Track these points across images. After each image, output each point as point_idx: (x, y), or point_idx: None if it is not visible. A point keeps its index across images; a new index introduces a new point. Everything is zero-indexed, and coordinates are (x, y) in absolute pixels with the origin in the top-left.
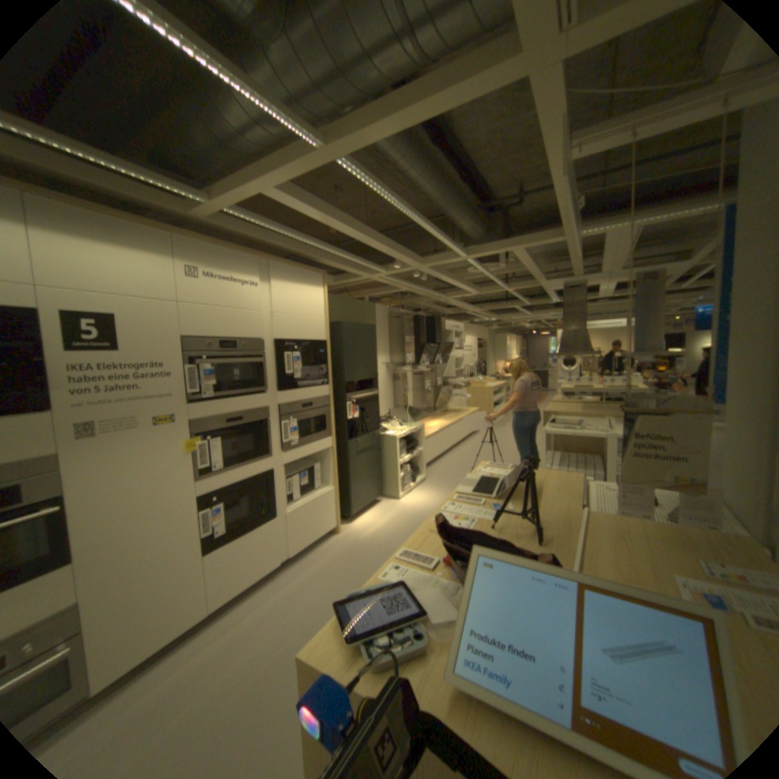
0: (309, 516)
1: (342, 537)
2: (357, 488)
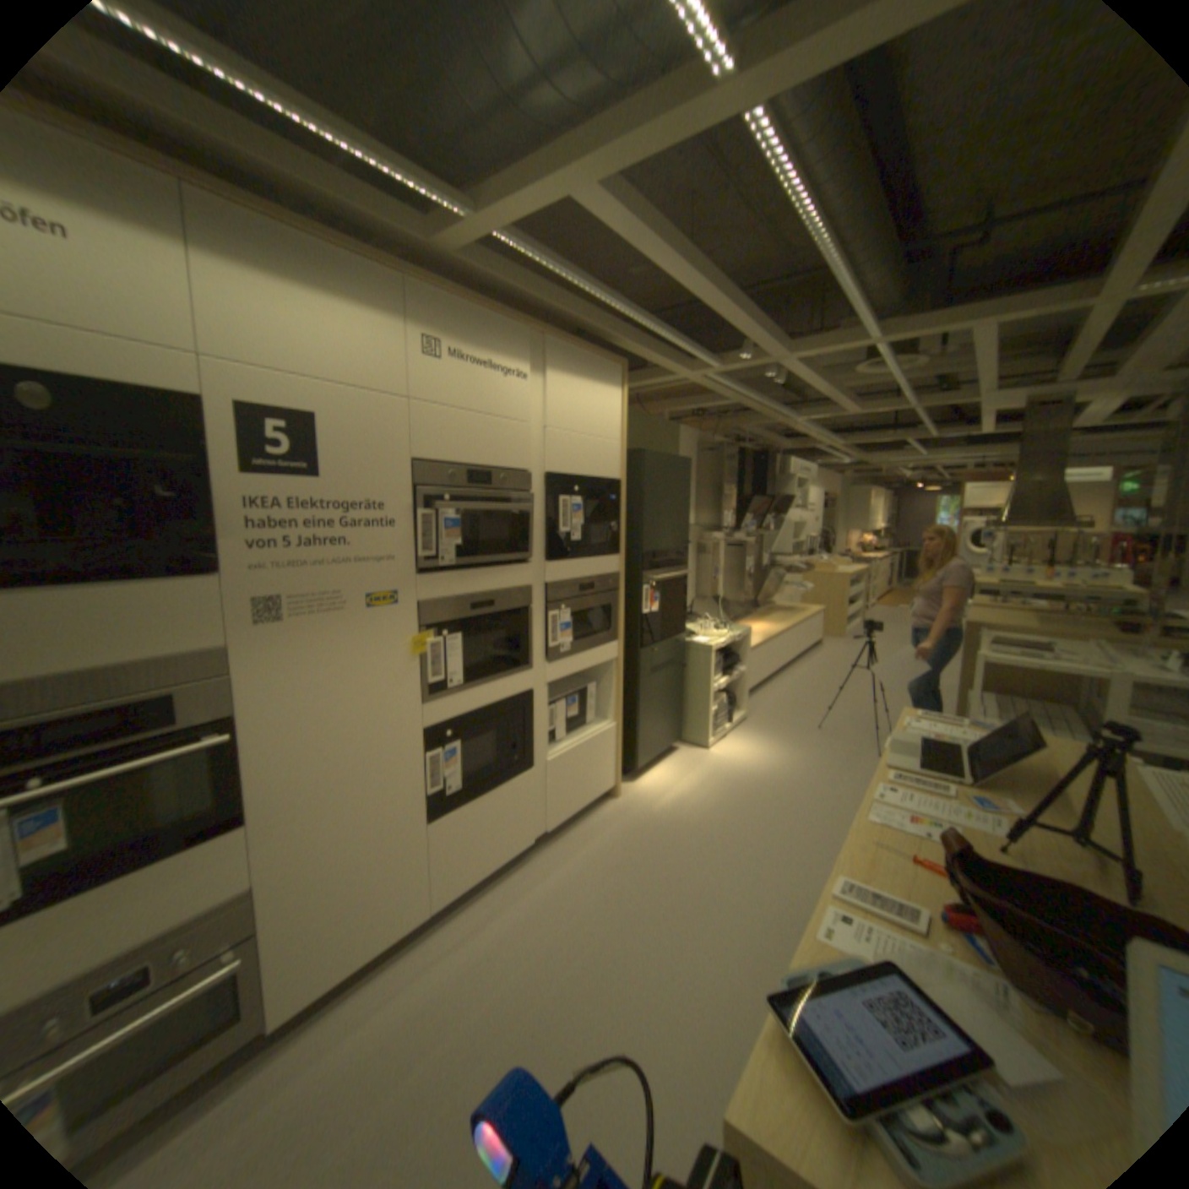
0: (579, 766)
1: (624, 803)
2: (647, 725)
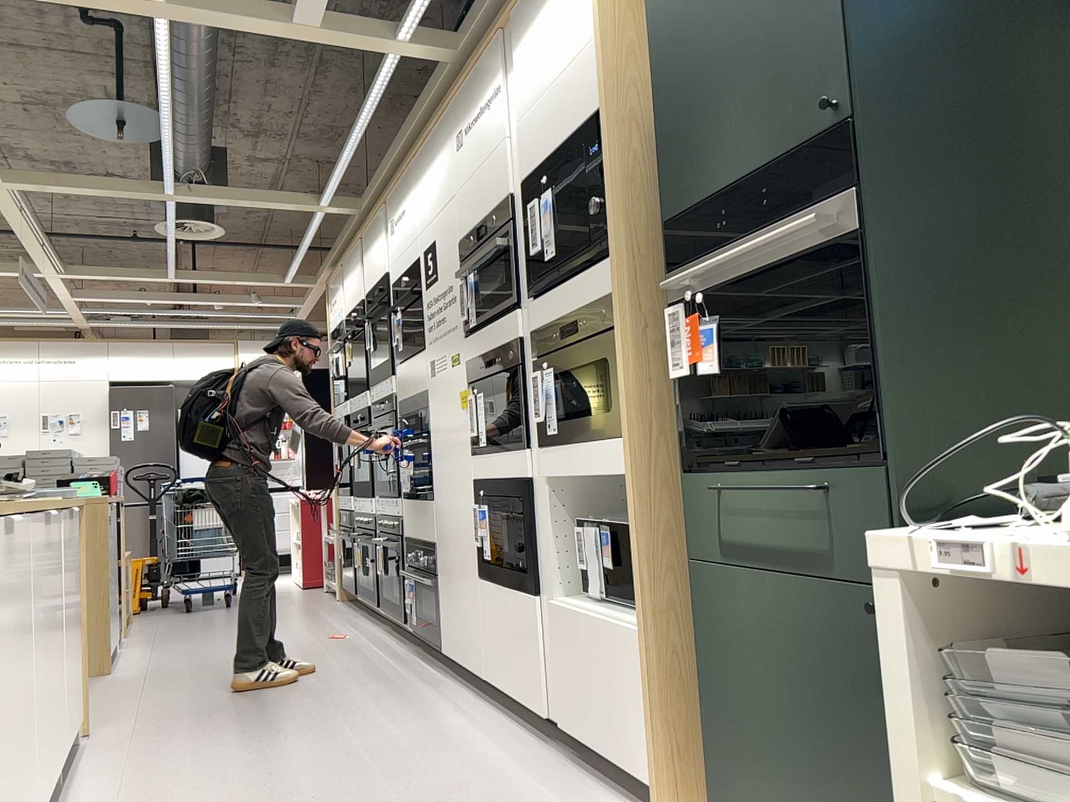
0: (591, 662)
1: None
2: (744, 727)
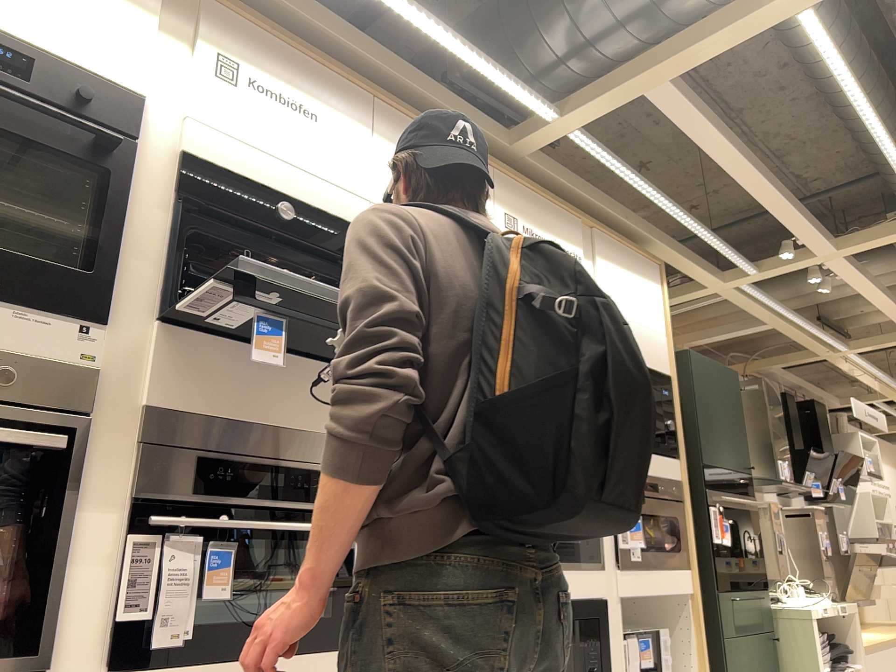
0: None
1: None
2: None
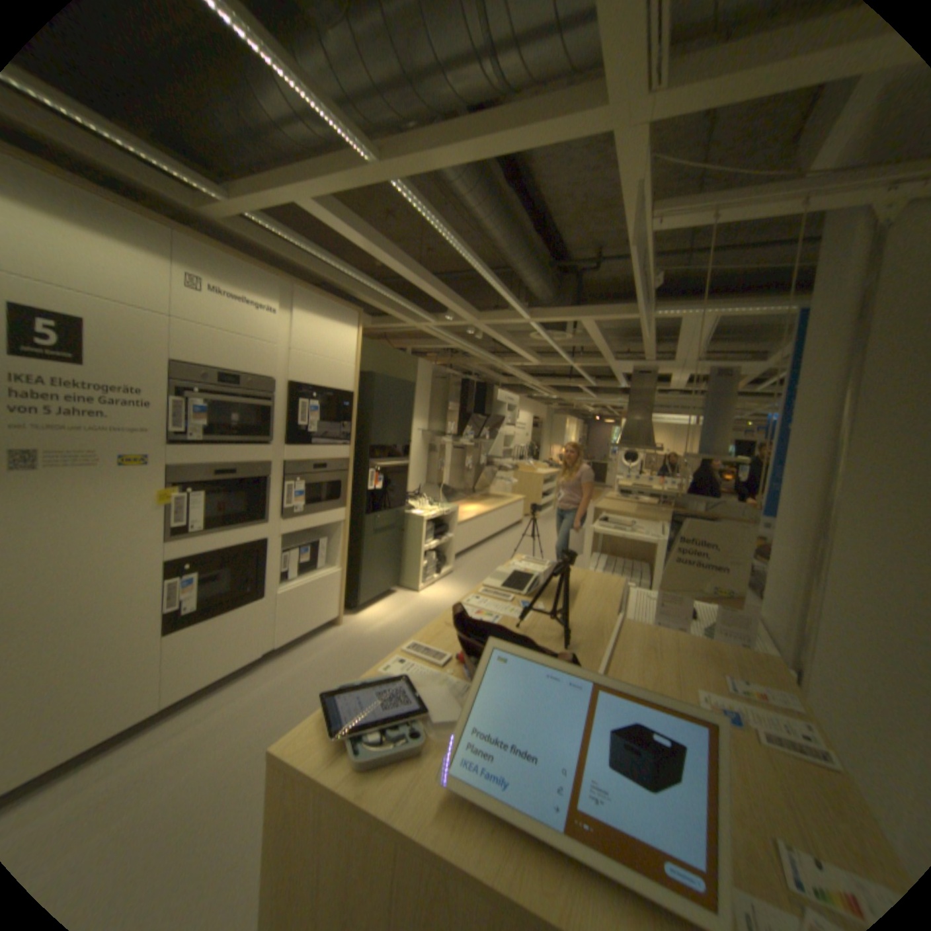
0: (306, 600)
1: (344, 630)
2: (369, 573)
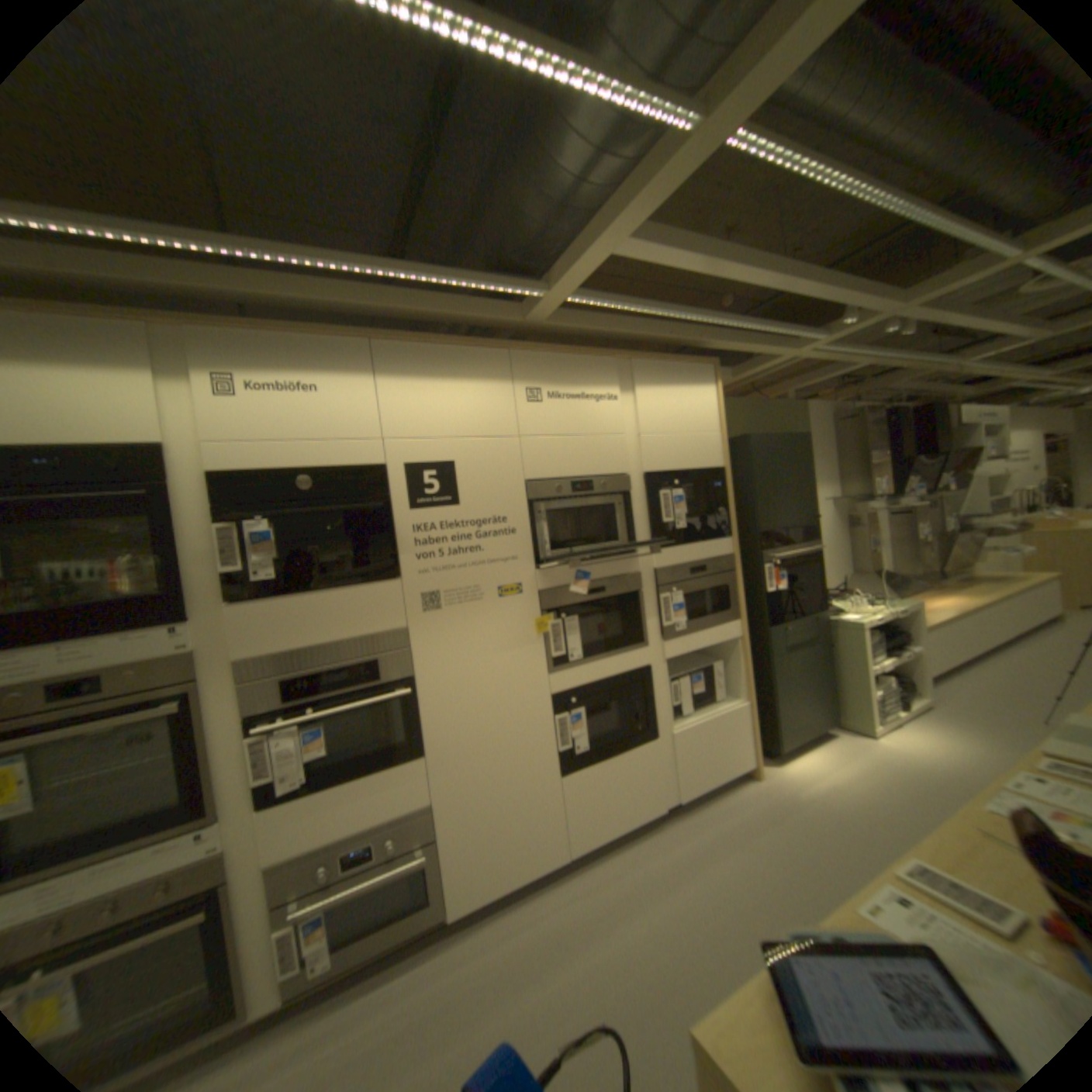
0: (709, 743)
1: (767, 787)
2: (789, 708)
